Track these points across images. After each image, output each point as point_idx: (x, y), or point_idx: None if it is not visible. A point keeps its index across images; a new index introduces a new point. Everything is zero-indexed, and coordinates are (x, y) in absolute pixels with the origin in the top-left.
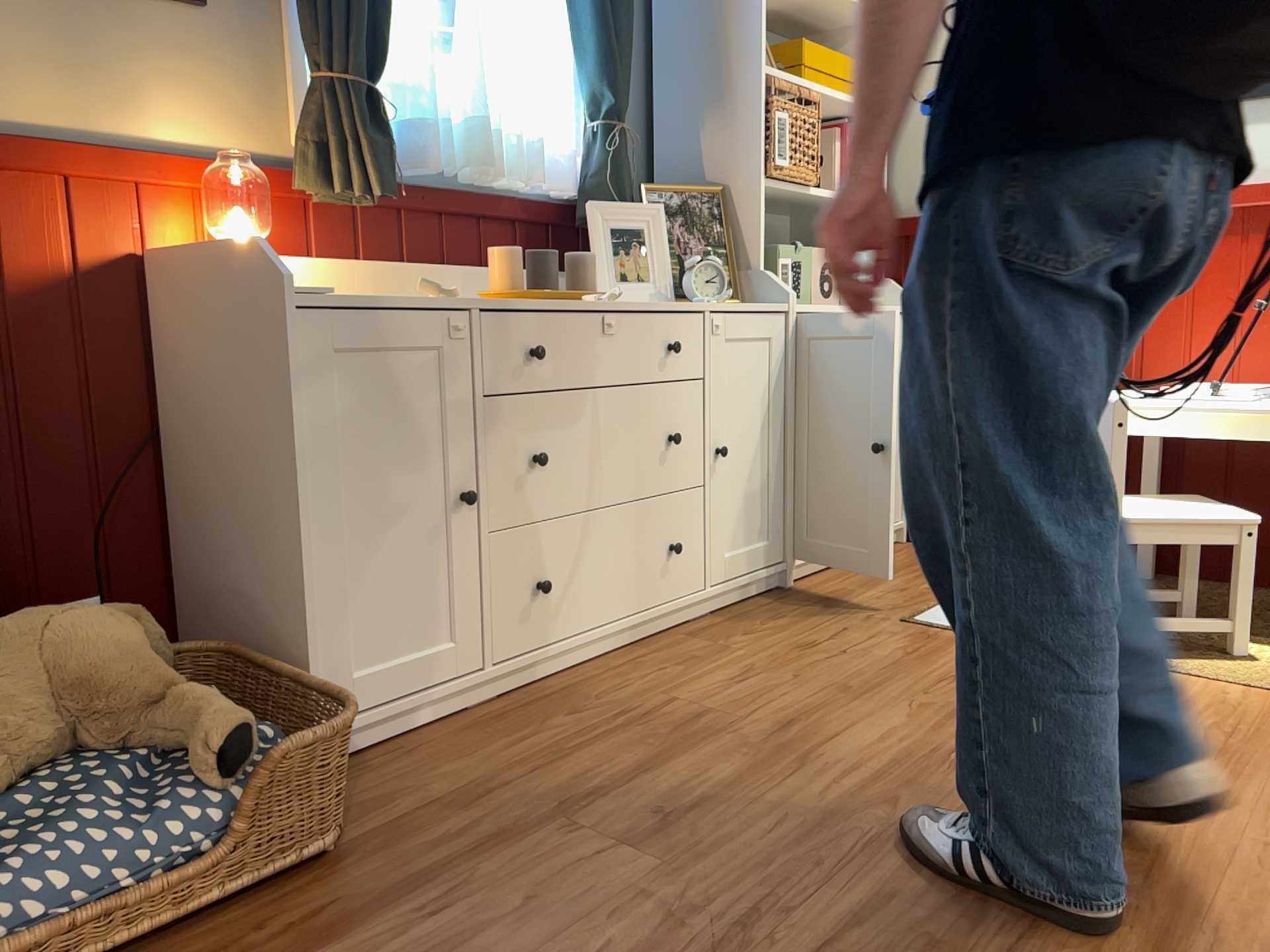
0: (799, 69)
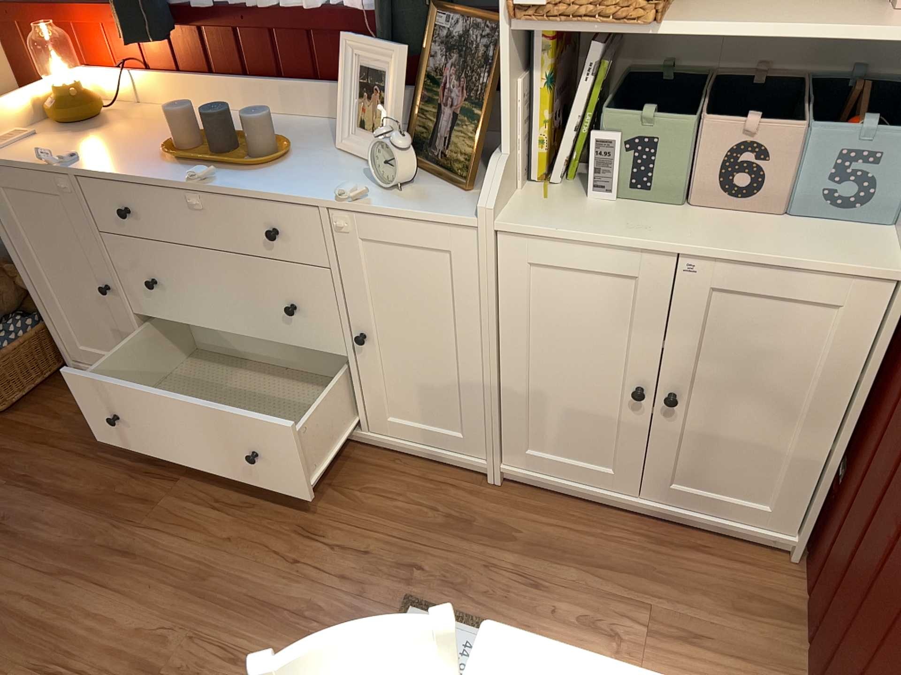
0: None
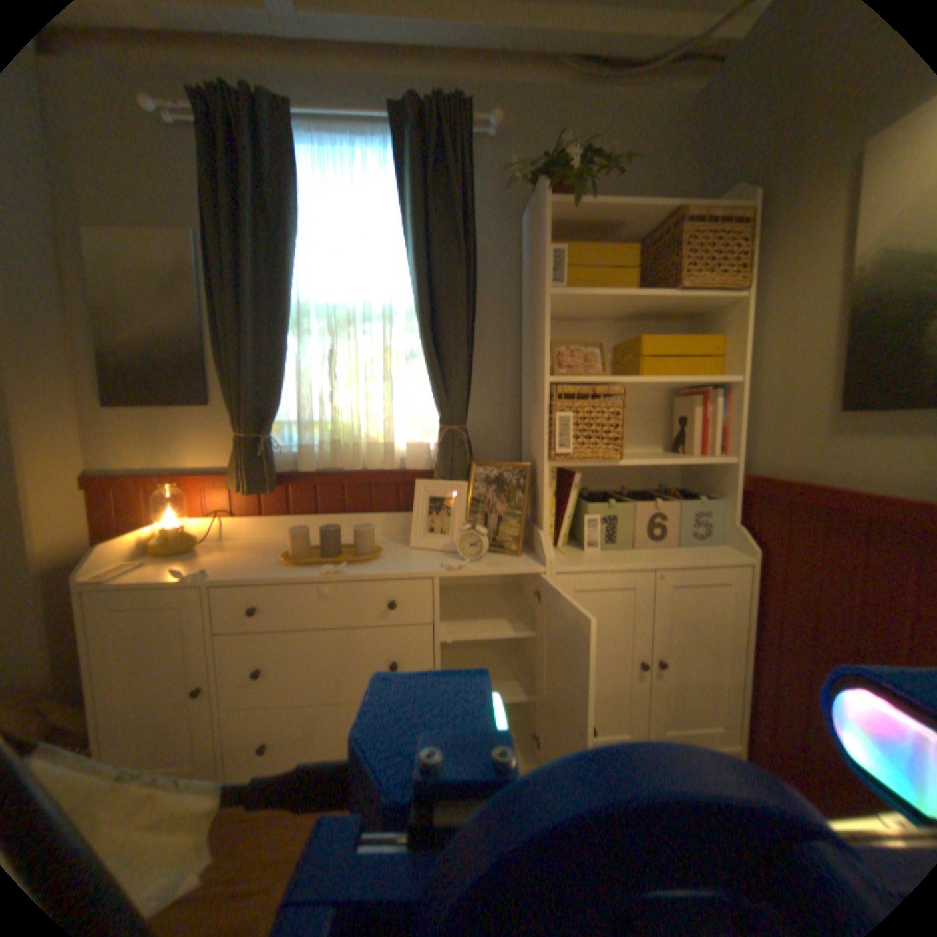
0: (640, 357)
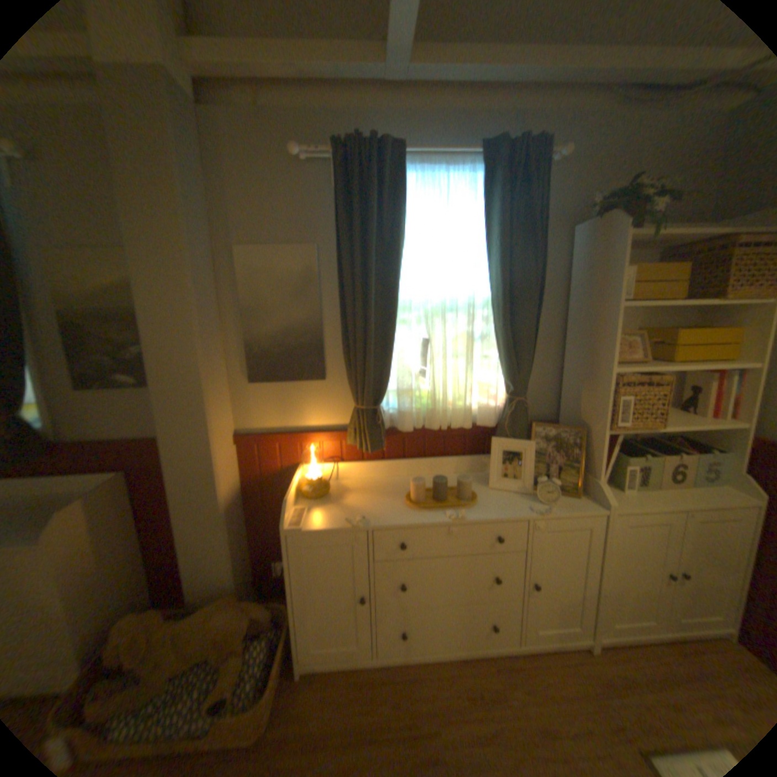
0: (675, 346)
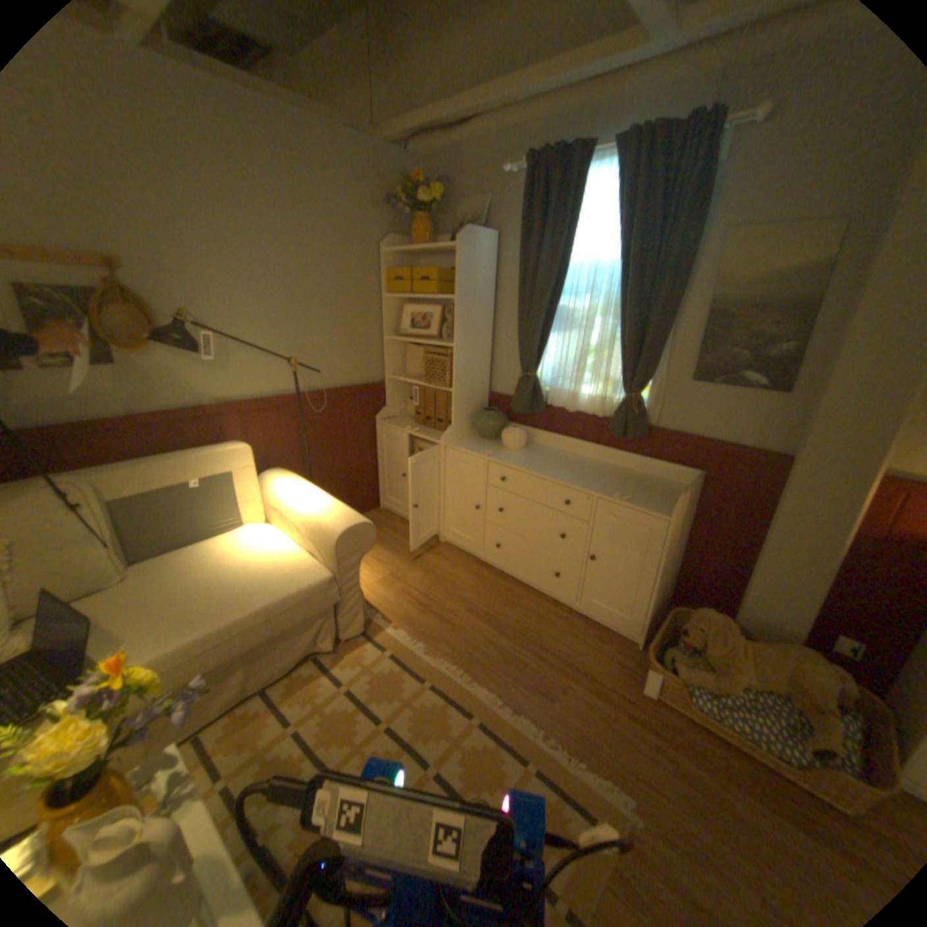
0: None
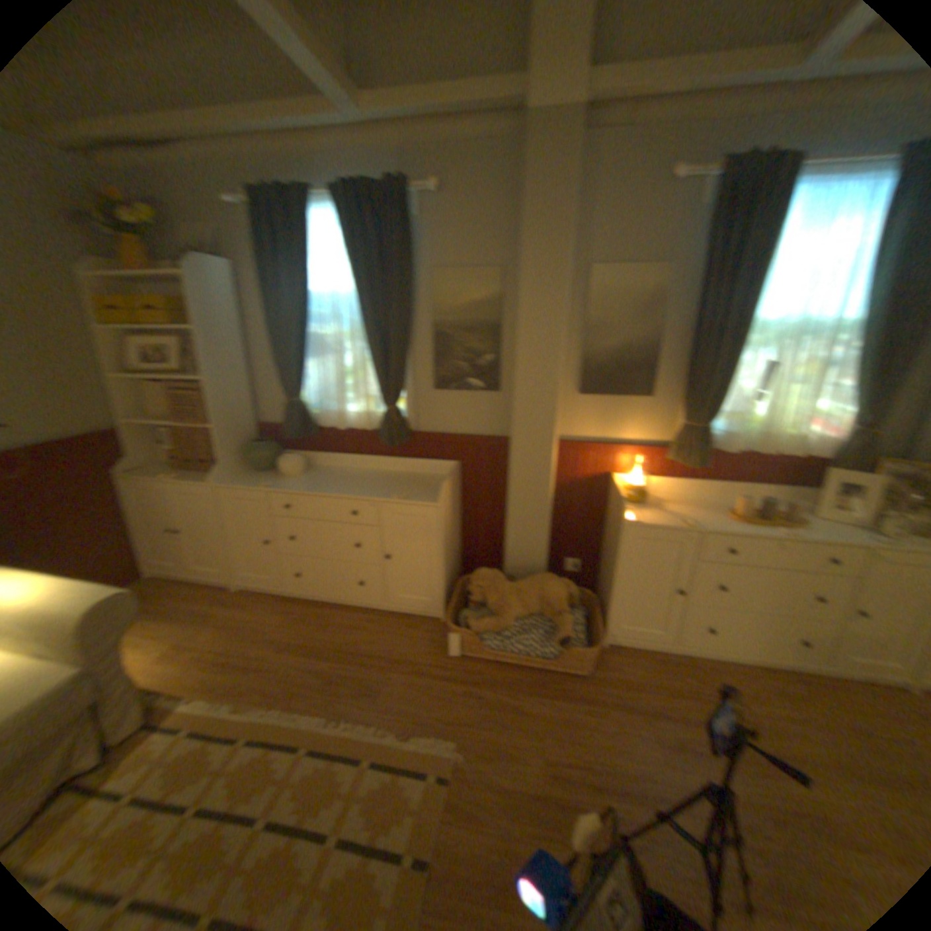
0: None
